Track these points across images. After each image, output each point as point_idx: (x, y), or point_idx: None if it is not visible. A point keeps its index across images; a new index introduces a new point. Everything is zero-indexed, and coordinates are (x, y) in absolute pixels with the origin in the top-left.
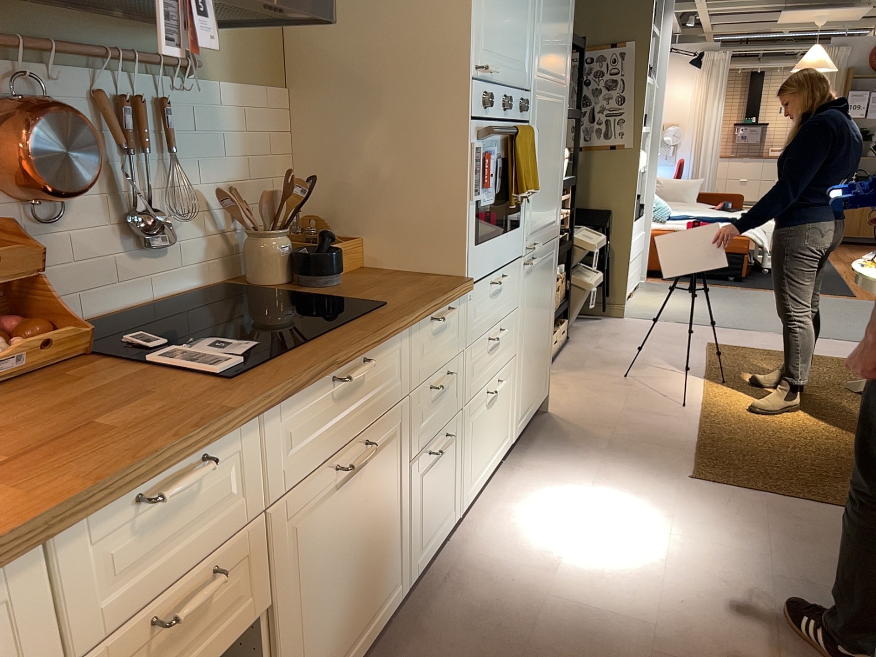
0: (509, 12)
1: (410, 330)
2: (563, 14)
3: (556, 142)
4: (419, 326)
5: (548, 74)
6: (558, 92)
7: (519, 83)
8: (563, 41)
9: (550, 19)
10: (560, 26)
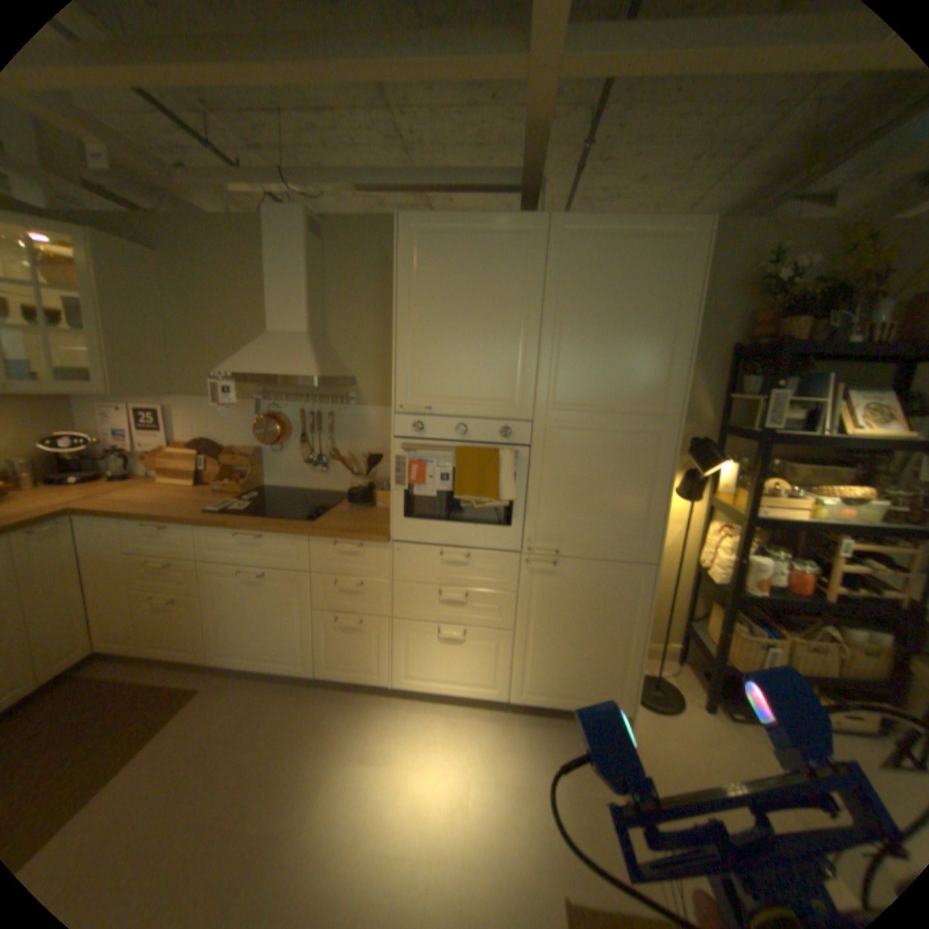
0: (464, 362)
1: (307, 539)
2: (644, 343)
3: (634, 467)
4: (317, 540)
5: (590, 403)
6: (634, 419)
7: (498, 412)
8: (647, 369)
9: (588, 354)
10: (631, 356)
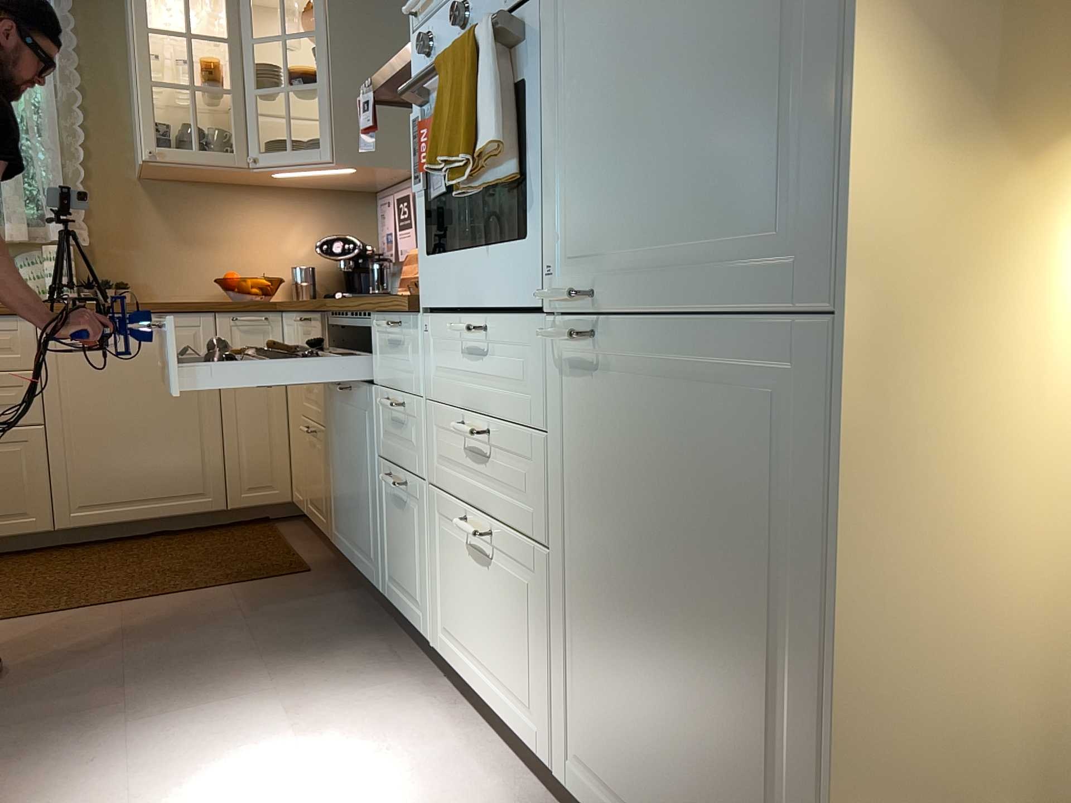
0: None
1: (370, 321)
2: None
3: None
4: (375, 321)
5: None
6: None
7: None
8: None
9: None
10: None
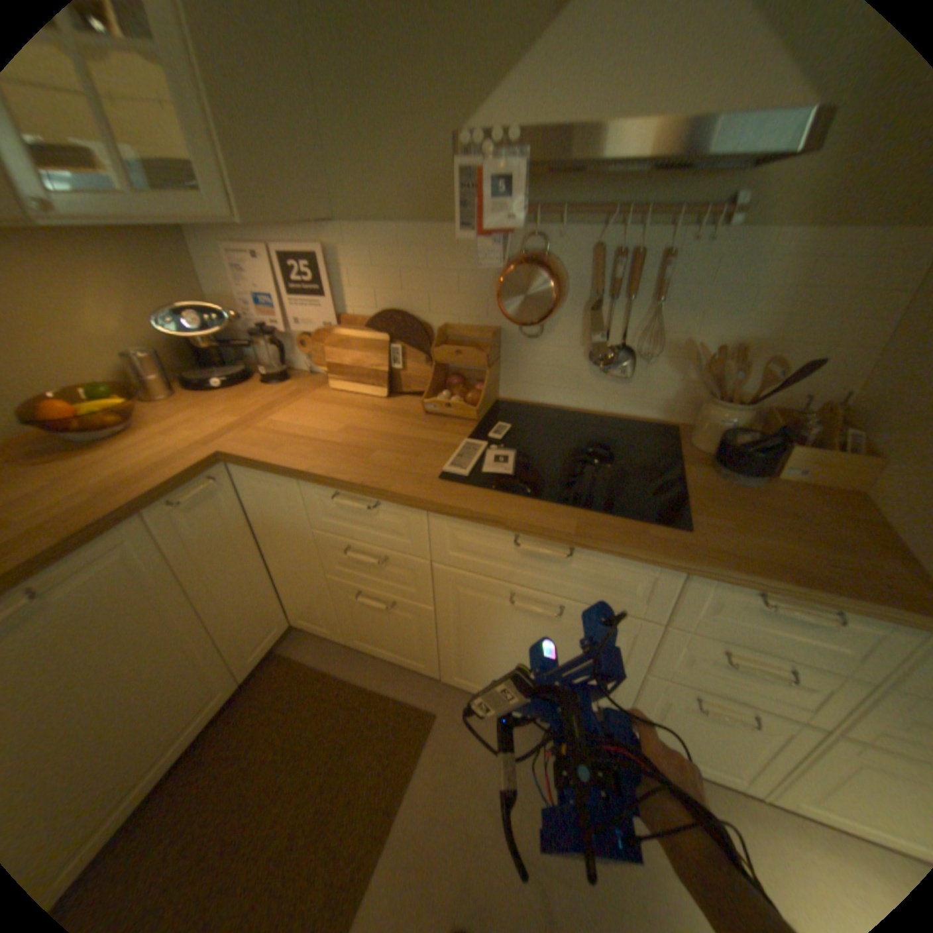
0: None
1: (689, 575)
2: None
3: None
4: (717, 582)
5: None
6: None
7: None
8: None
9: None
10: None
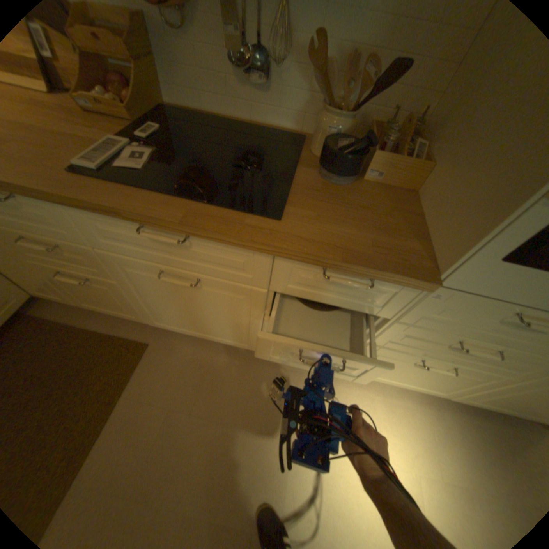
0: None
1: (274, 255)
2: None
3: None
4: (293, 260)
5: None
6: None
7: None
8: None
9: None
10: None
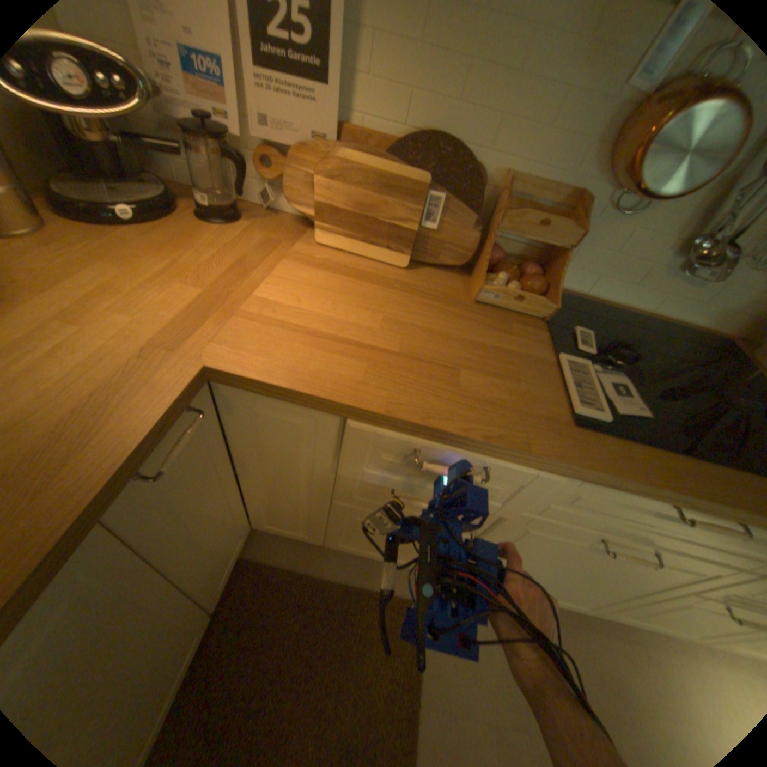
0: None
1: None
2: None
3: None
4: None
5: None
6: None
7: None
8: None
9: None
10: None
